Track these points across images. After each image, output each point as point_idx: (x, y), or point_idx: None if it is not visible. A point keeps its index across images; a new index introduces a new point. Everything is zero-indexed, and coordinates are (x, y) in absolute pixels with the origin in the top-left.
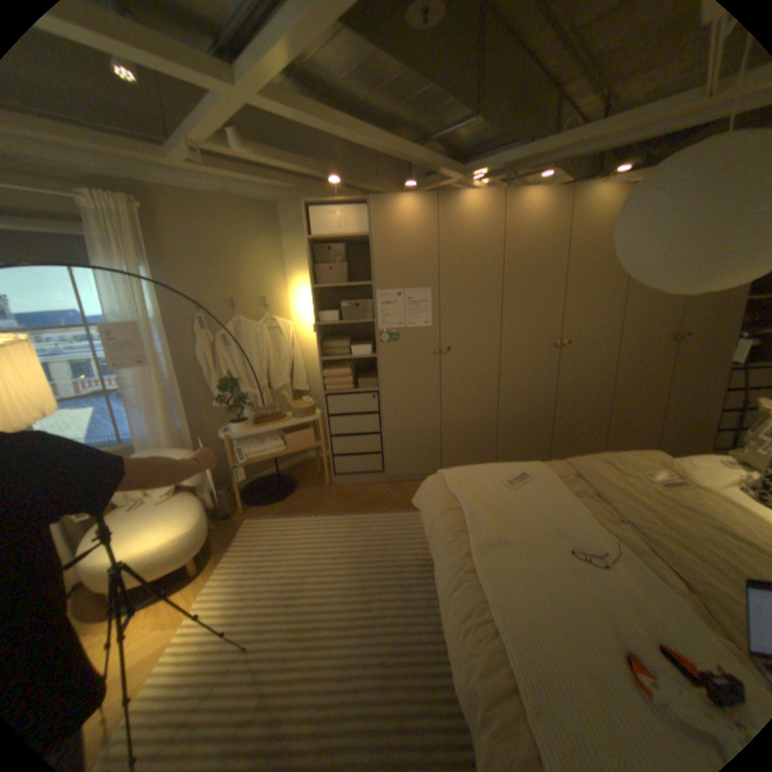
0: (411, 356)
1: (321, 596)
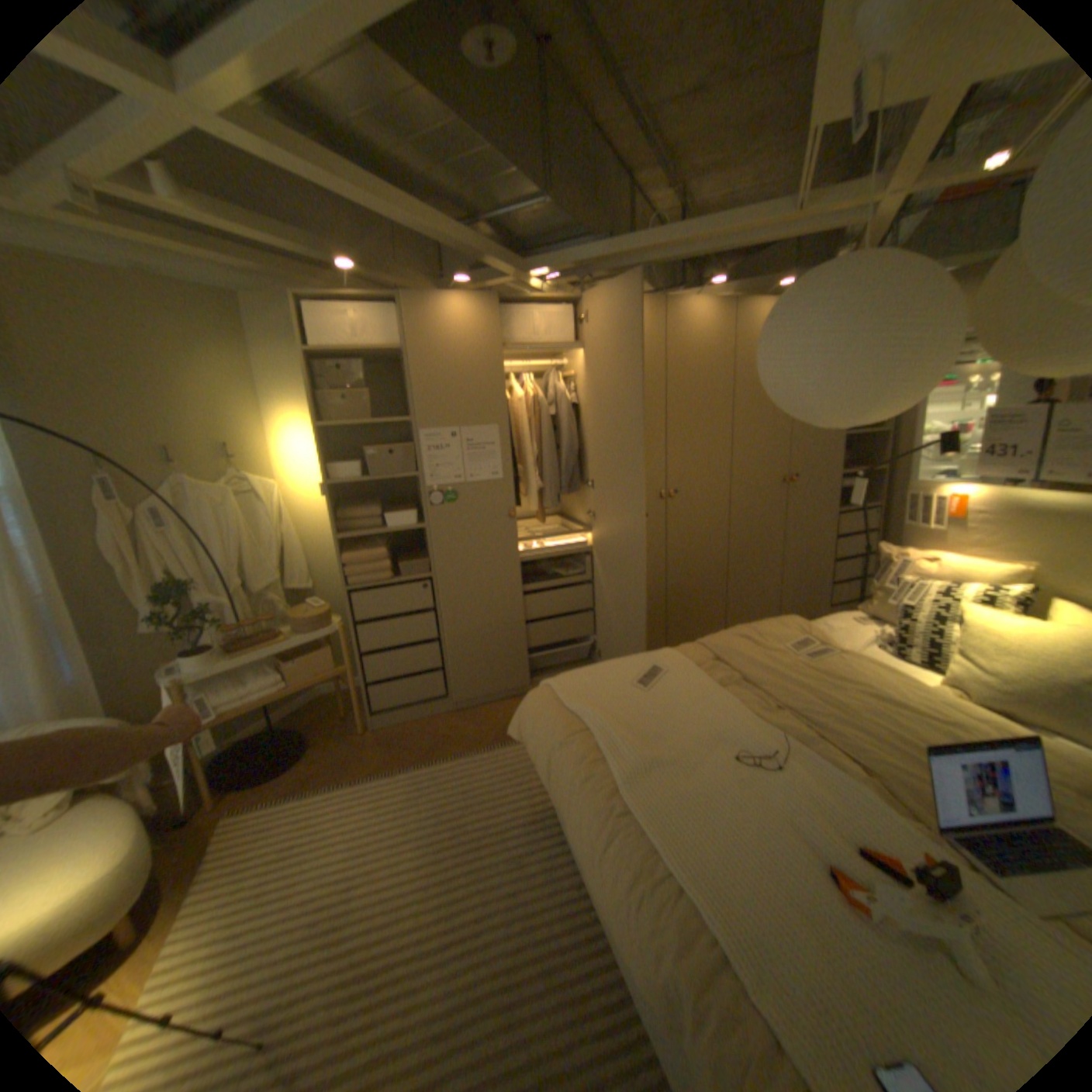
0: (478, 522)
1: (384, 912)
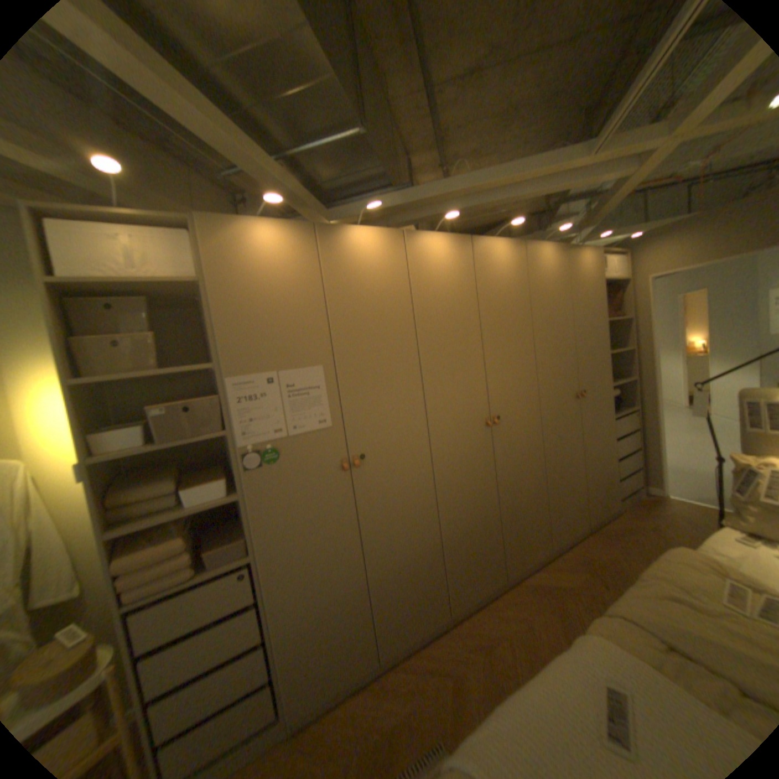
0: (306, 480)
1: None
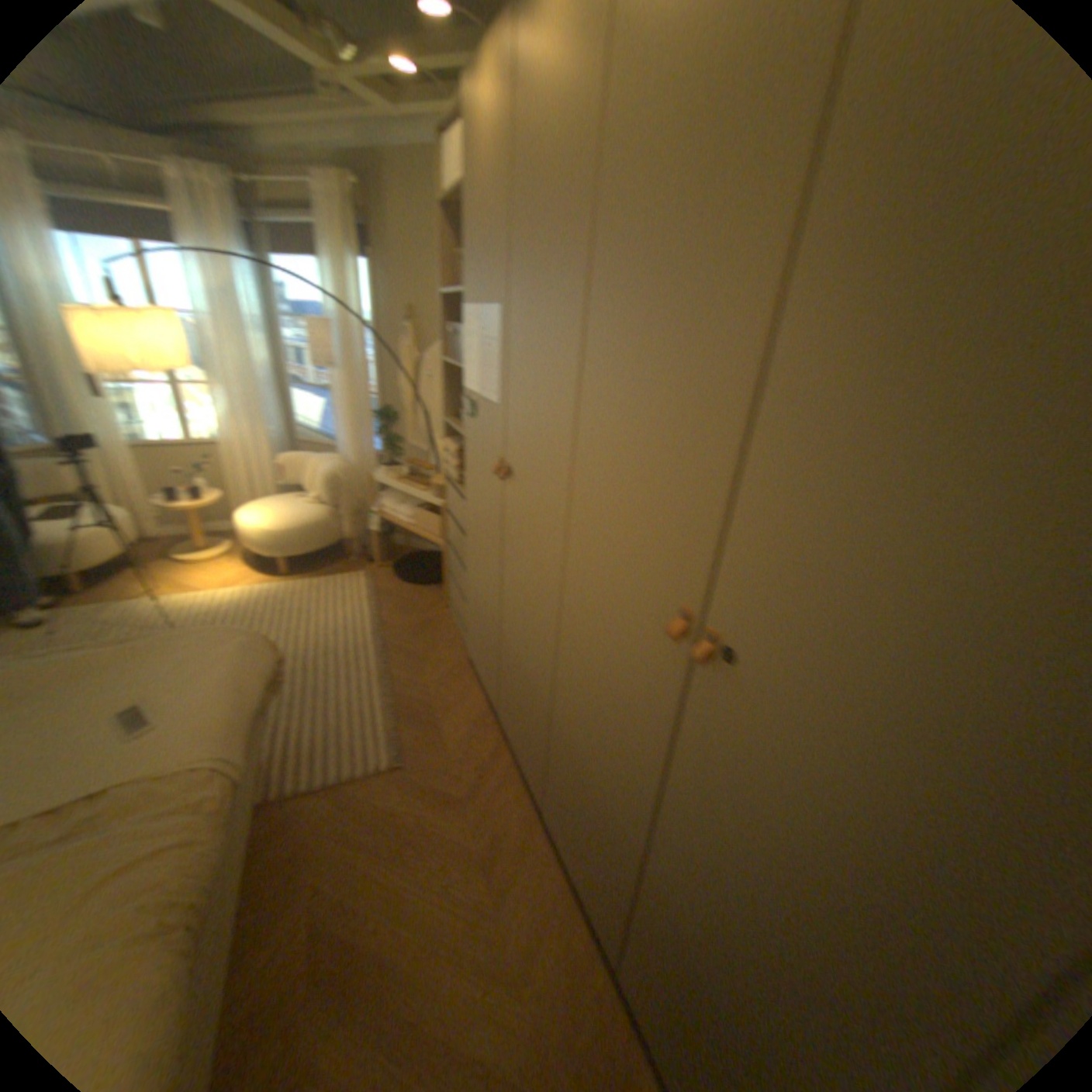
0: (480, 458)
1: None
